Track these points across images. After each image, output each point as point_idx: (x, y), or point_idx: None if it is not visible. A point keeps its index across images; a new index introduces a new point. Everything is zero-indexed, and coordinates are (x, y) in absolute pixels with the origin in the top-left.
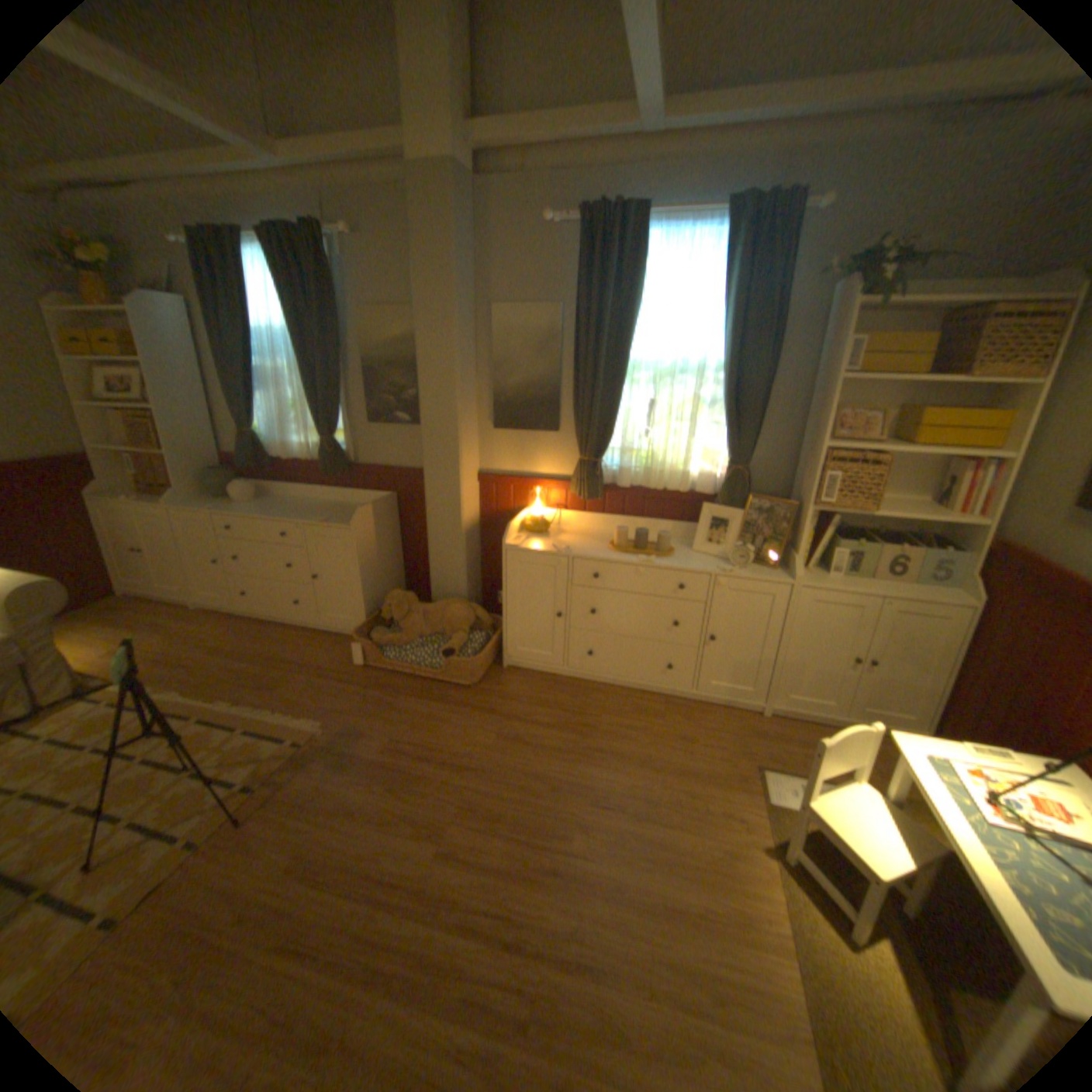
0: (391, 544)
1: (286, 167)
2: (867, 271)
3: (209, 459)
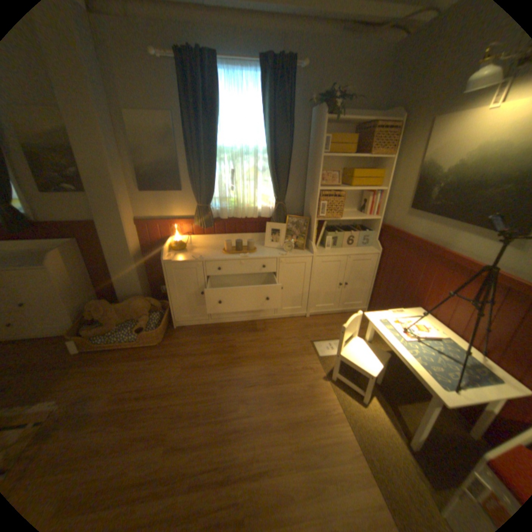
0: (79, 271)
1: None
2: (327, 102)
3: None
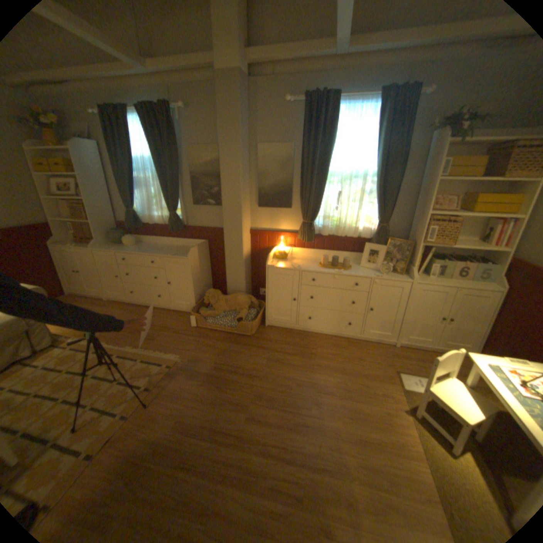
0: (206, 266)
1: (150, 73)
2: (452, 125)
3: (111, 224)
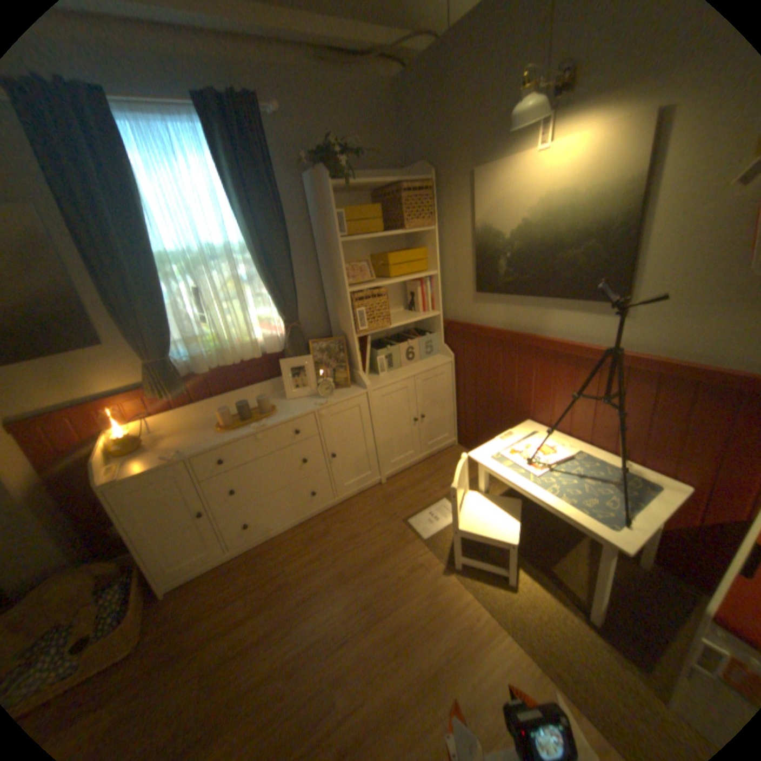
0: None
1: None
2: (324, 163)
3: None
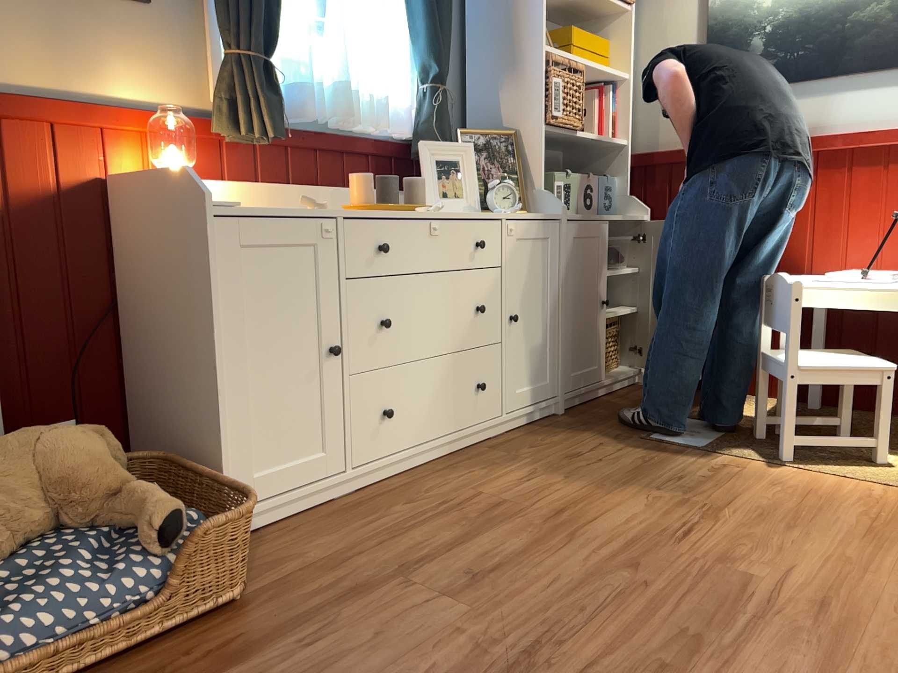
0: None
1: None
2: None
3: None
